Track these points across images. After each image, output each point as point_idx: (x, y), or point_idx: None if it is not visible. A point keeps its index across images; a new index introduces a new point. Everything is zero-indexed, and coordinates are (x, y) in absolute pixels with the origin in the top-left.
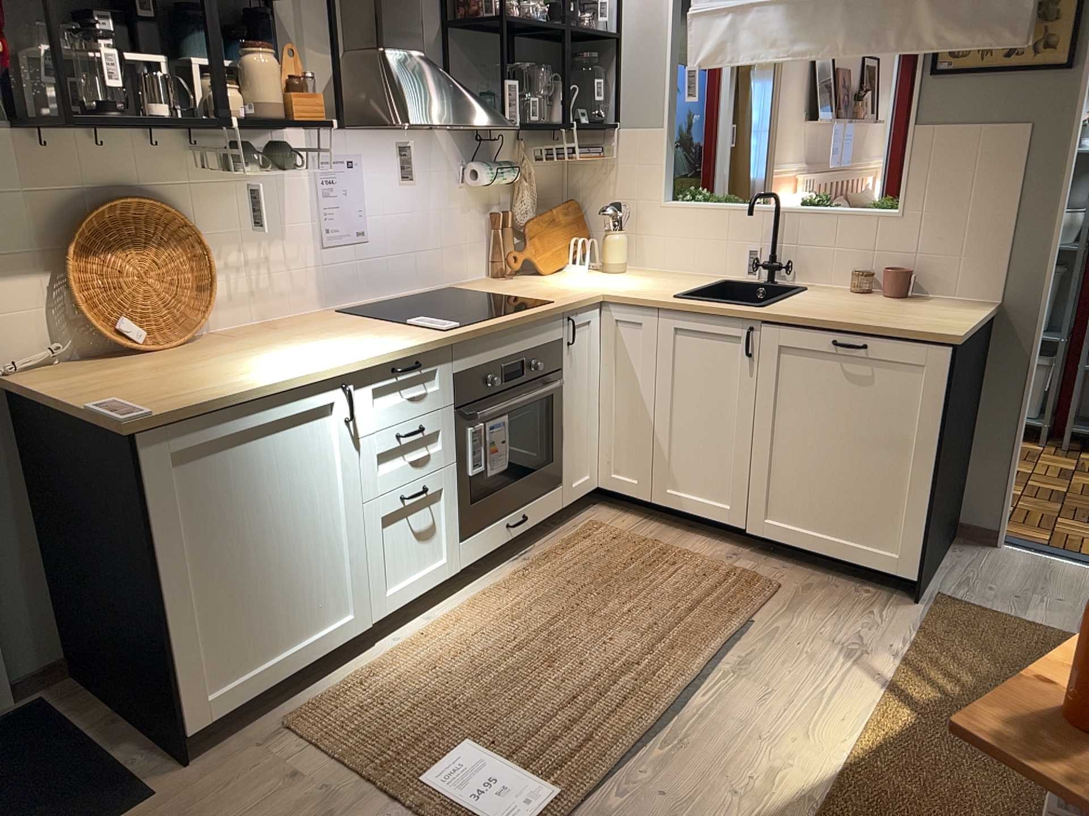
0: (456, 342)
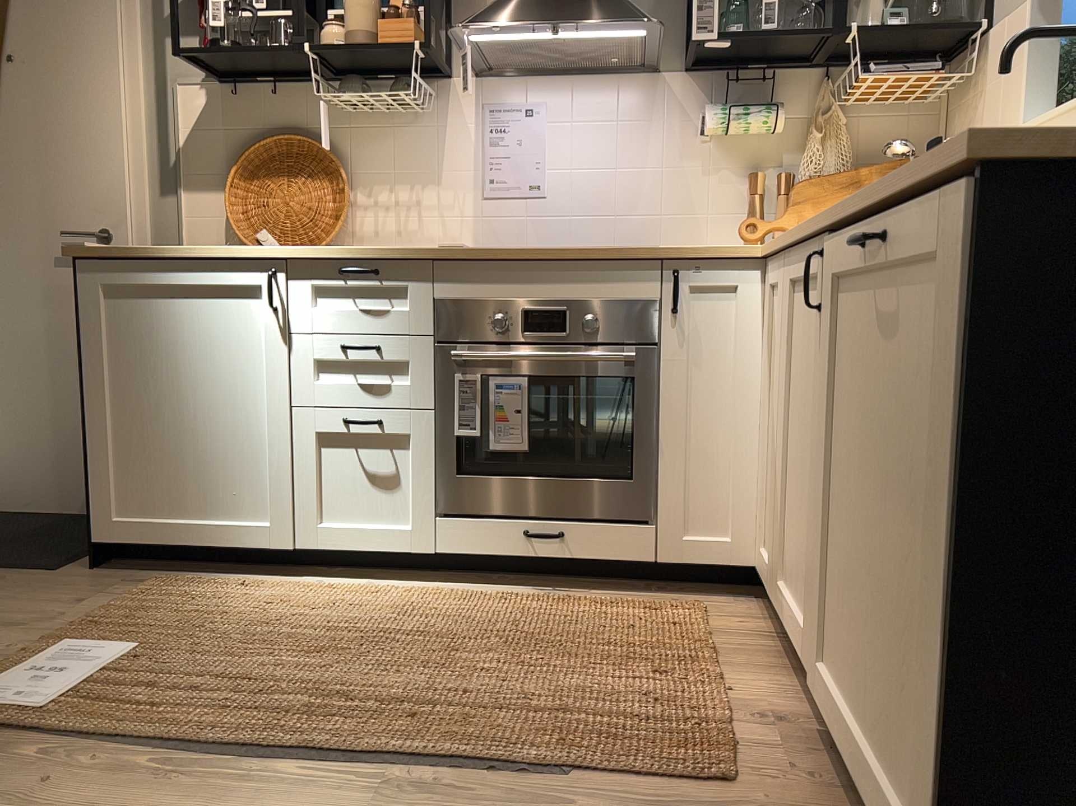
0: (436, 258)
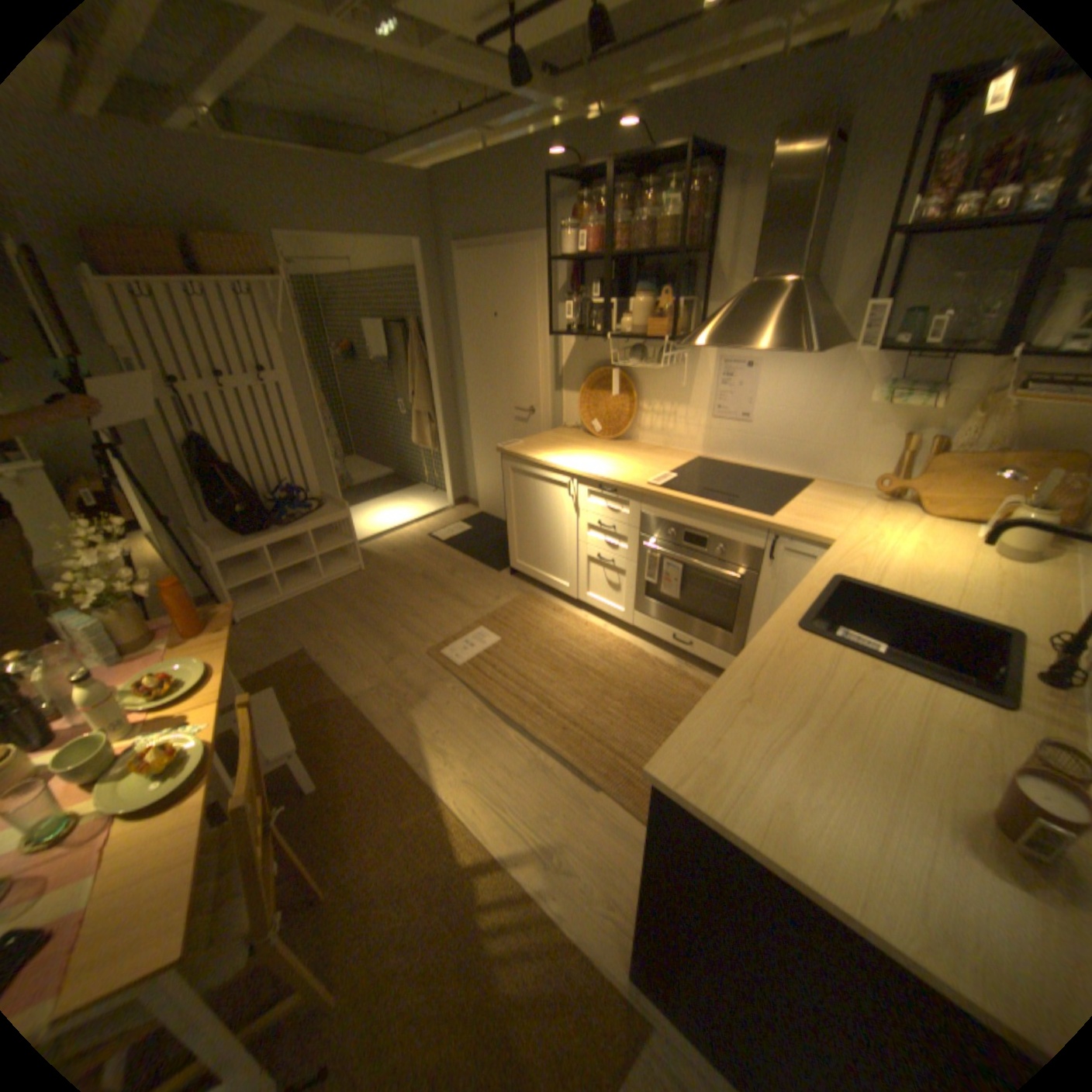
0: (642, 493)
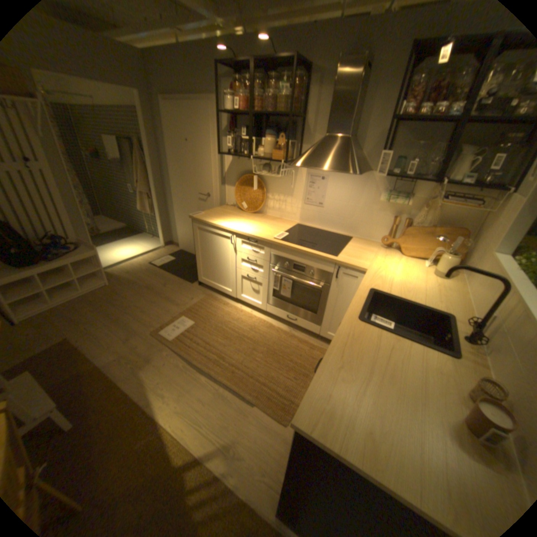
0: (271, 243)
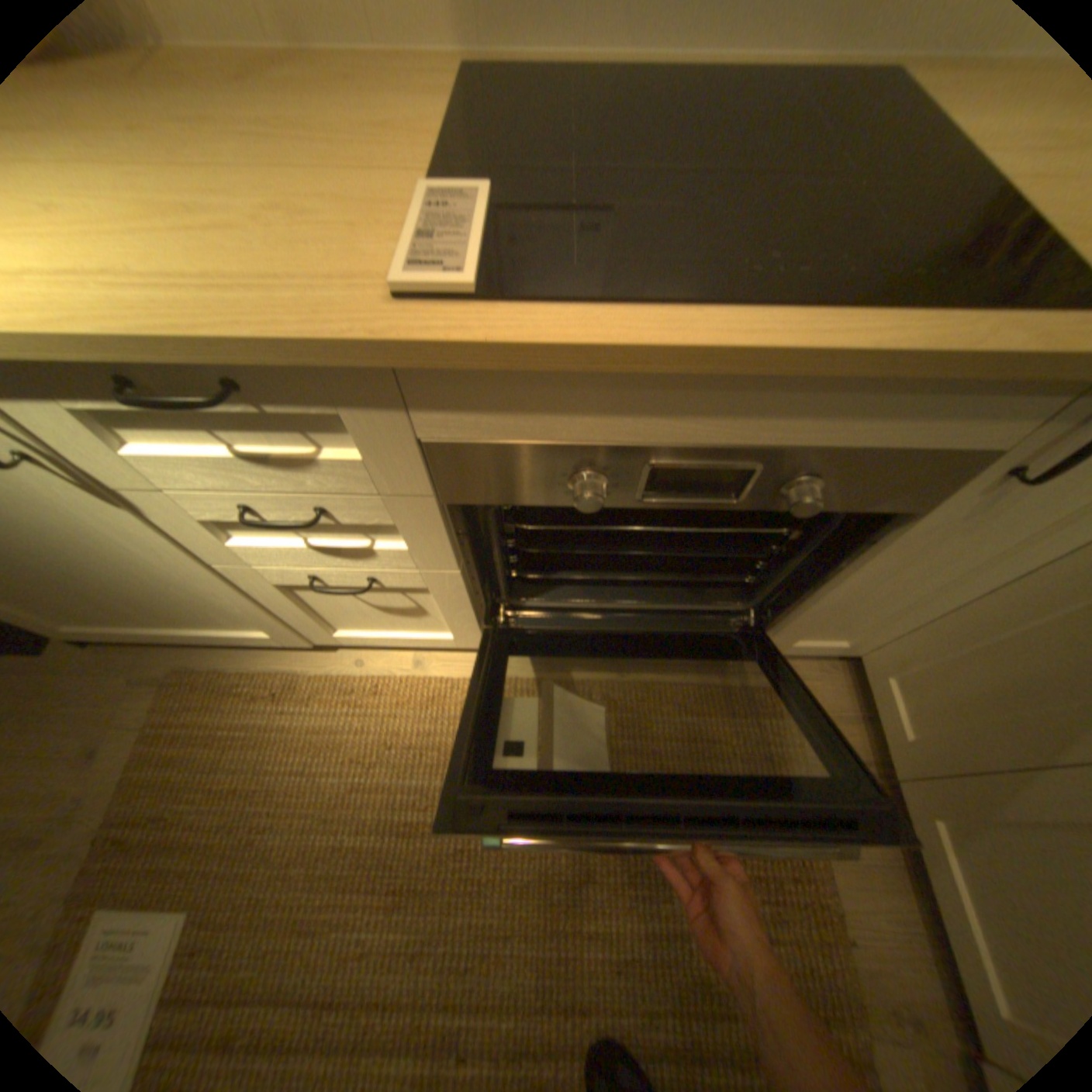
0: (402, 358)
